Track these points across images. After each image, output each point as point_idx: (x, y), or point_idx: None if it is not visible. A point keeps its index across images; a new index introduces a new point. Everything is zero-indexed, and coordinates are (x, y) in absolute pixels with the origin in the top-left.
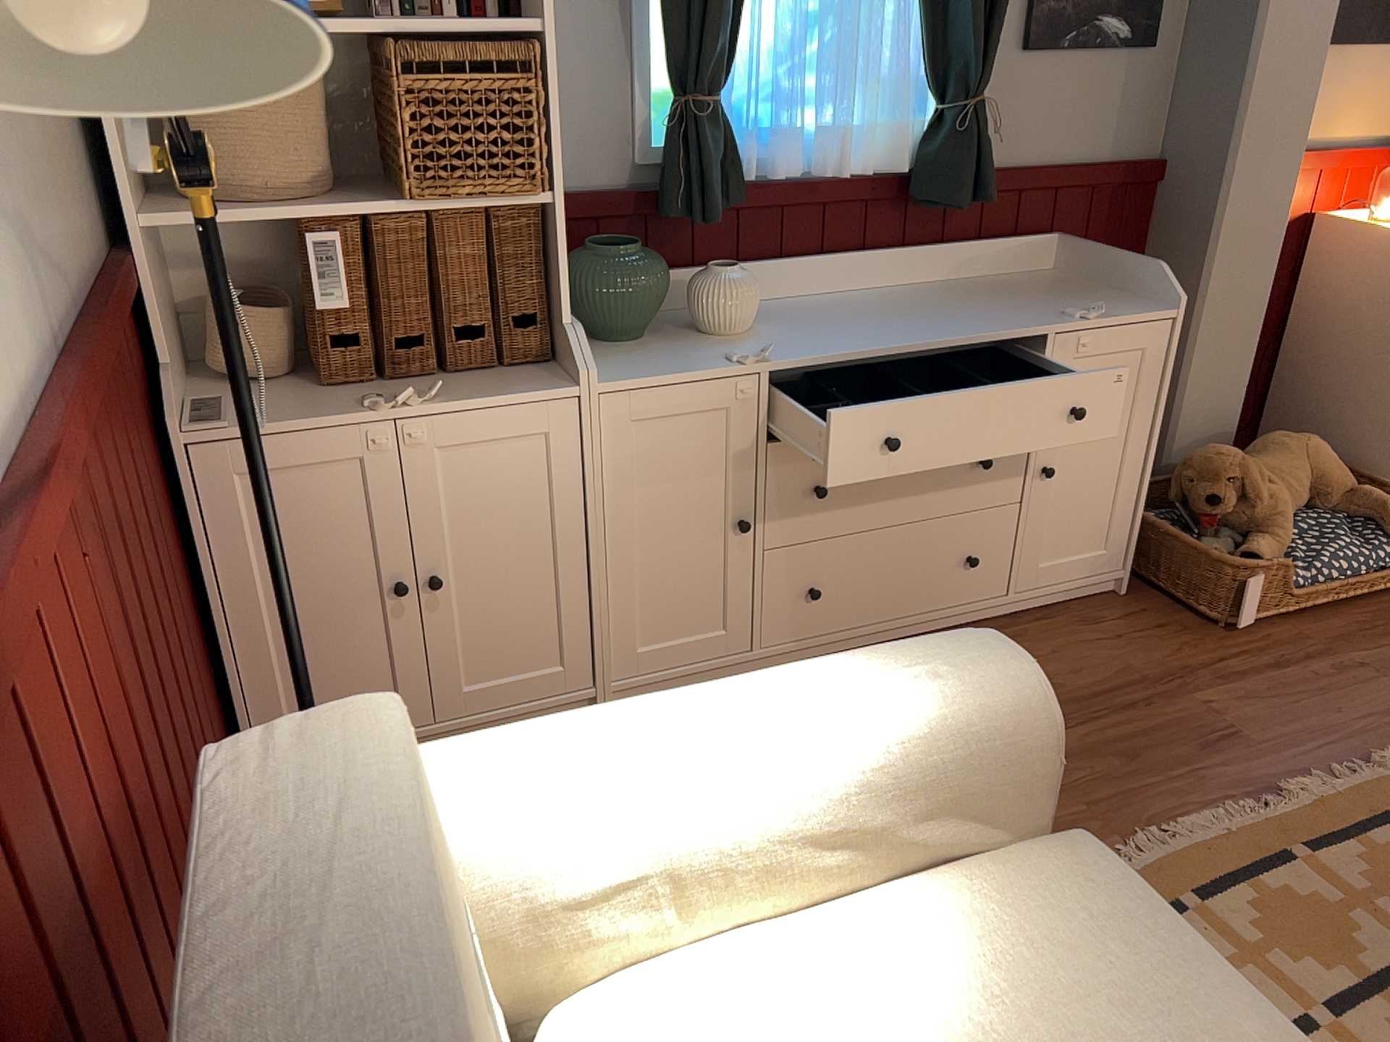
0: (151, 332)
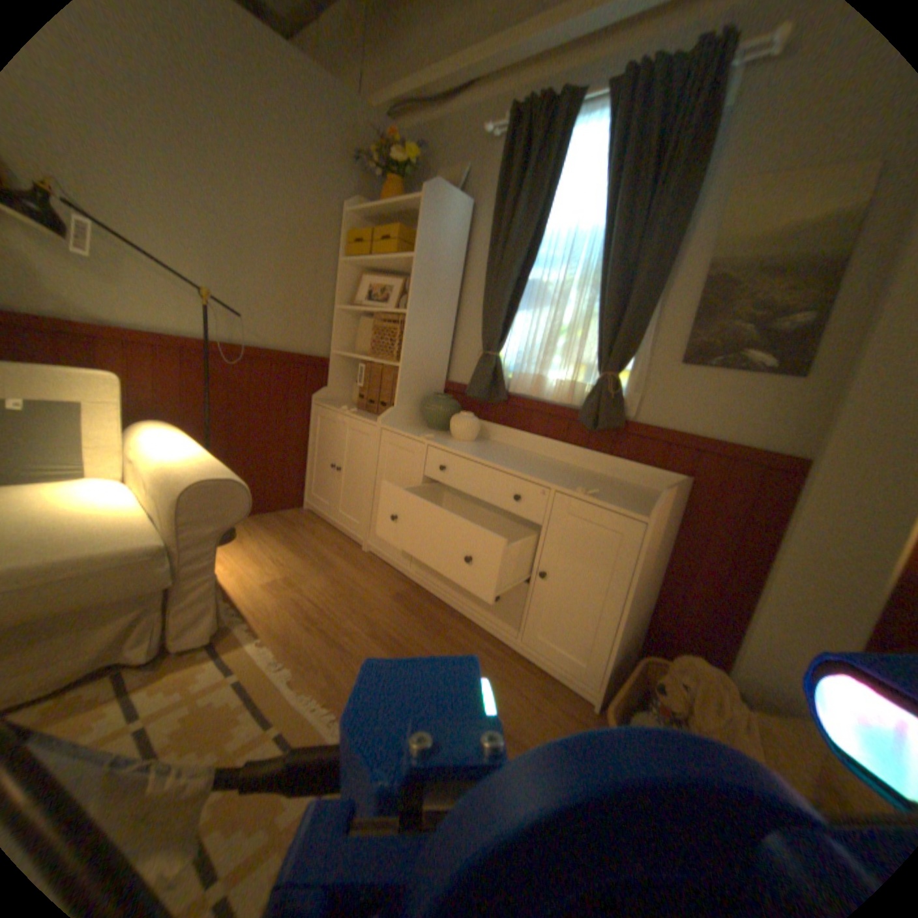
0: (329, 378)
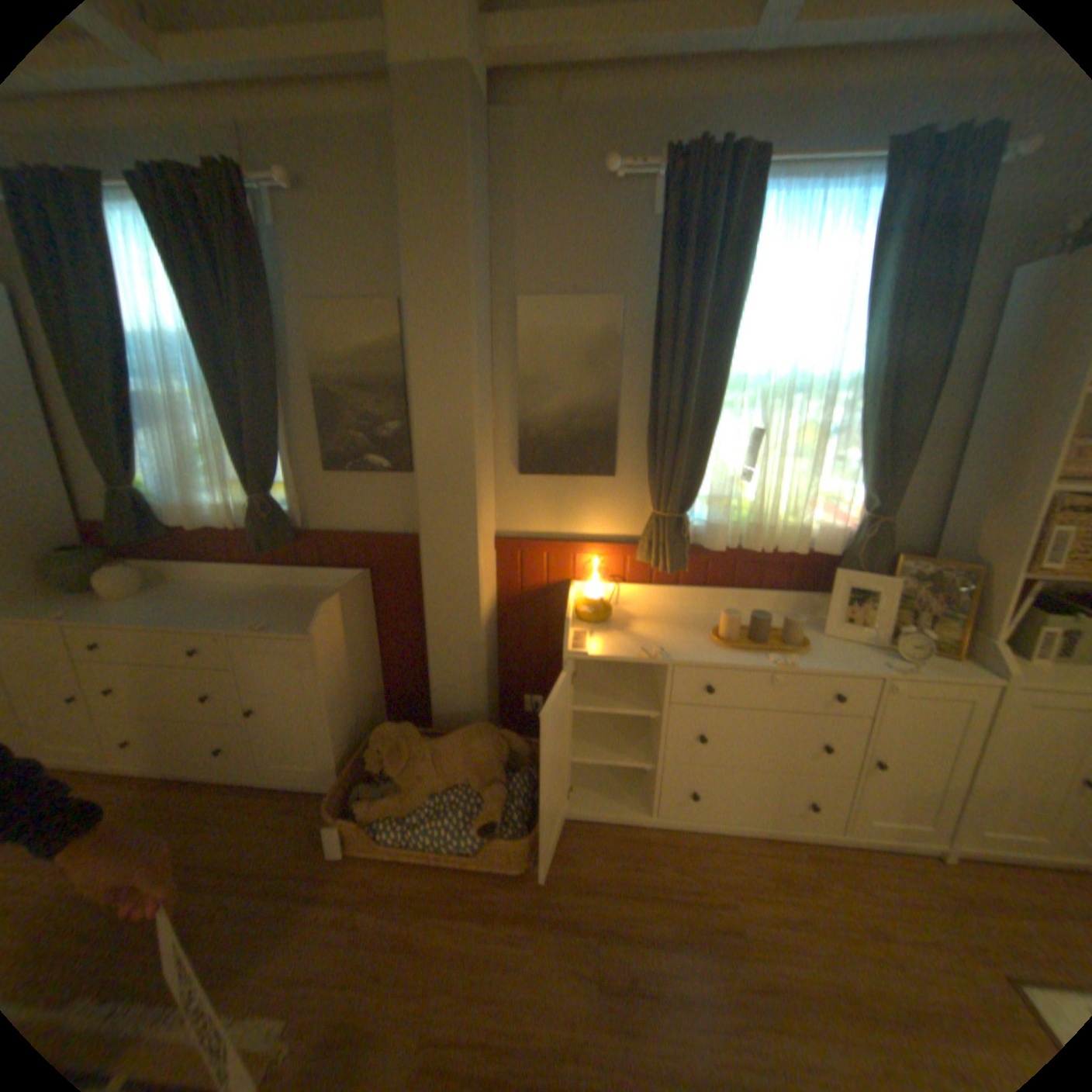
0: None
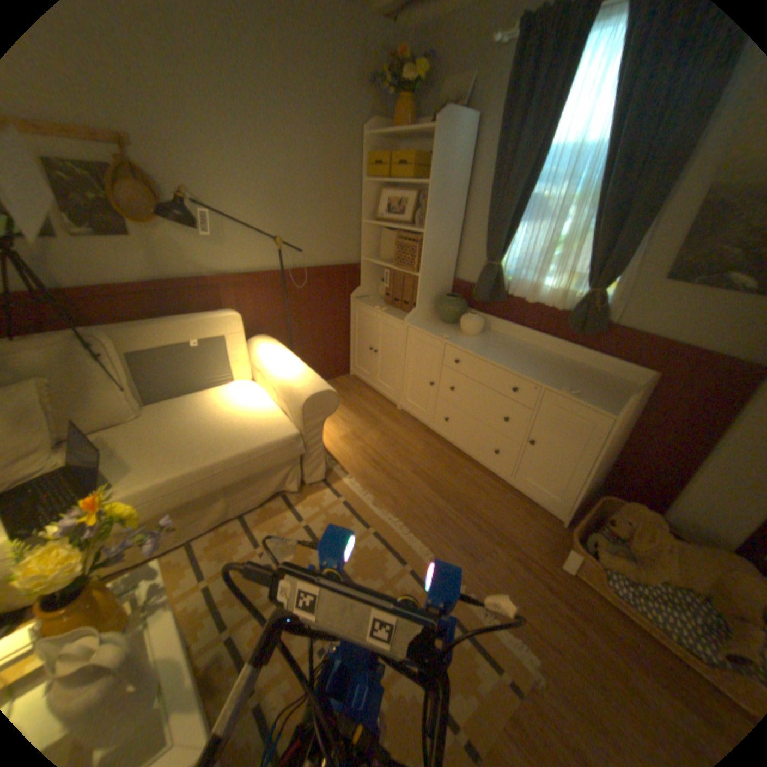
0: (360, 279)
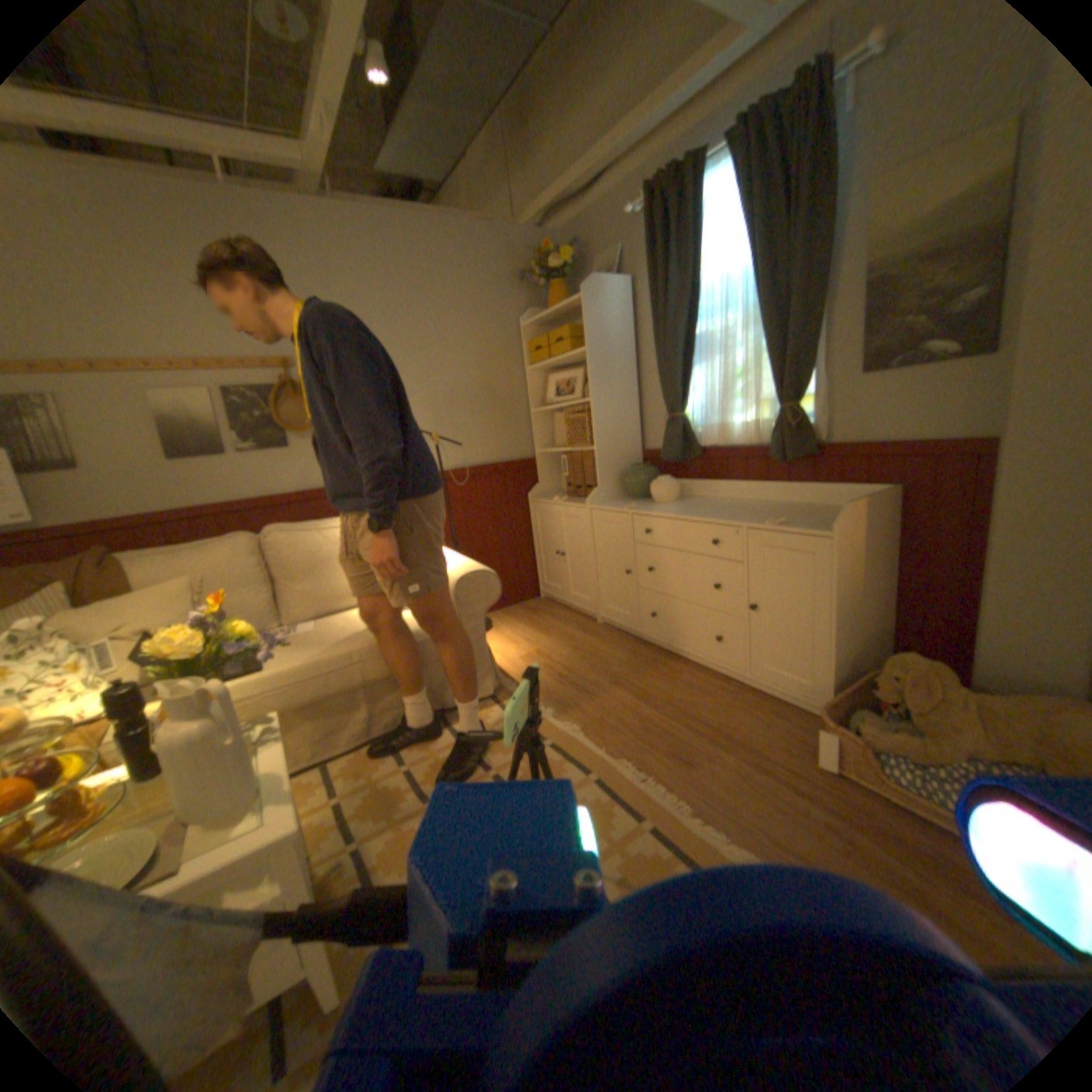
0: (538, 476)
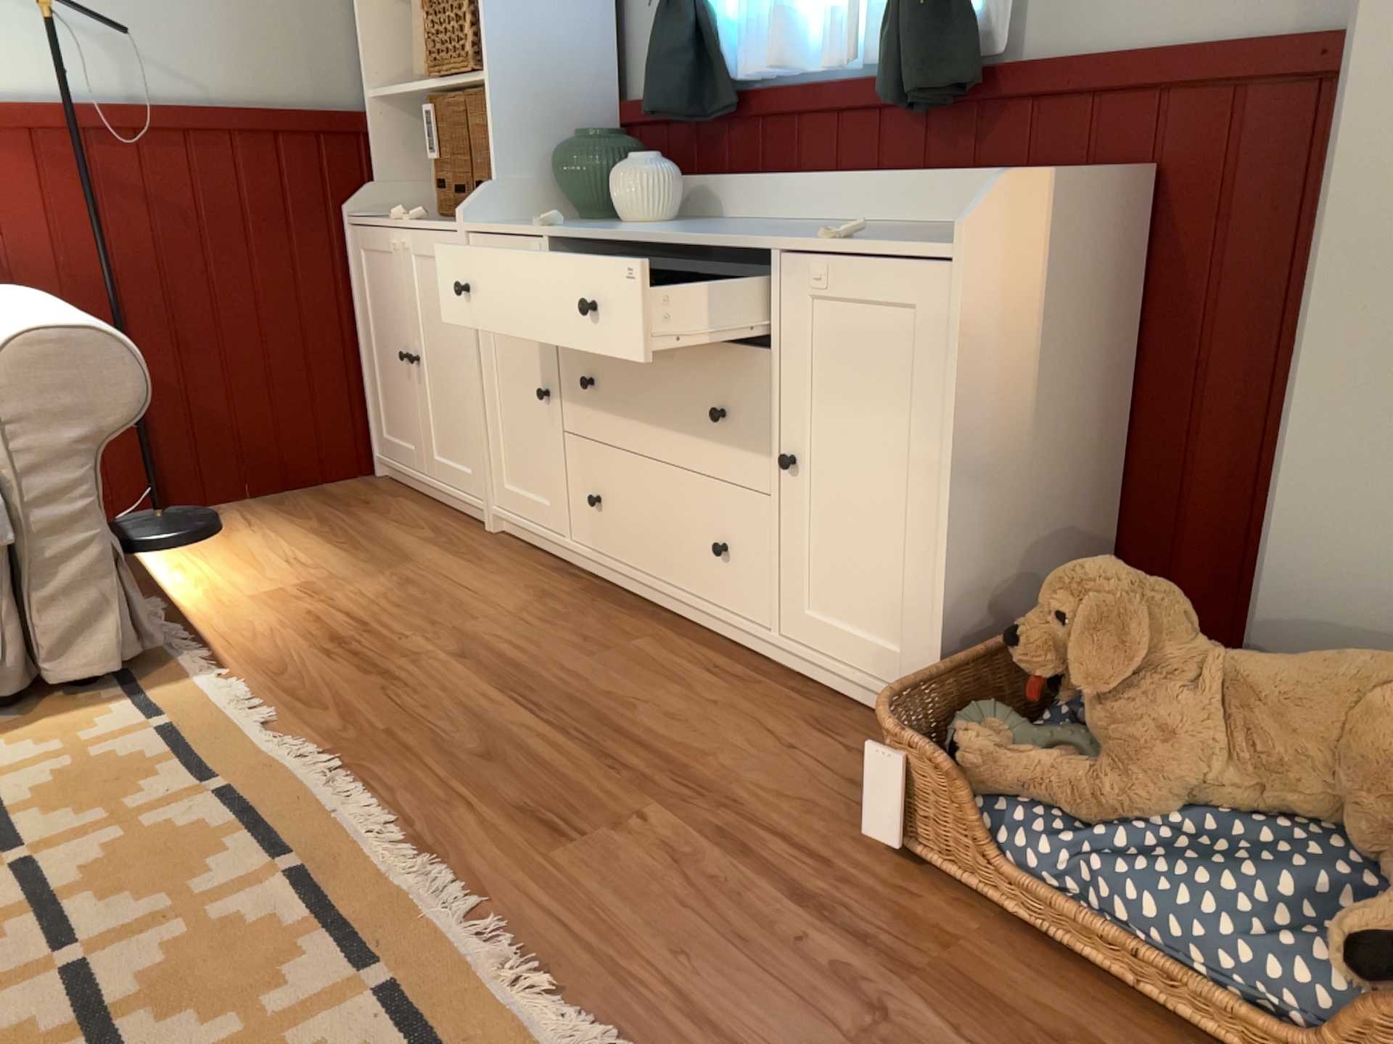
0: (374, 164)
